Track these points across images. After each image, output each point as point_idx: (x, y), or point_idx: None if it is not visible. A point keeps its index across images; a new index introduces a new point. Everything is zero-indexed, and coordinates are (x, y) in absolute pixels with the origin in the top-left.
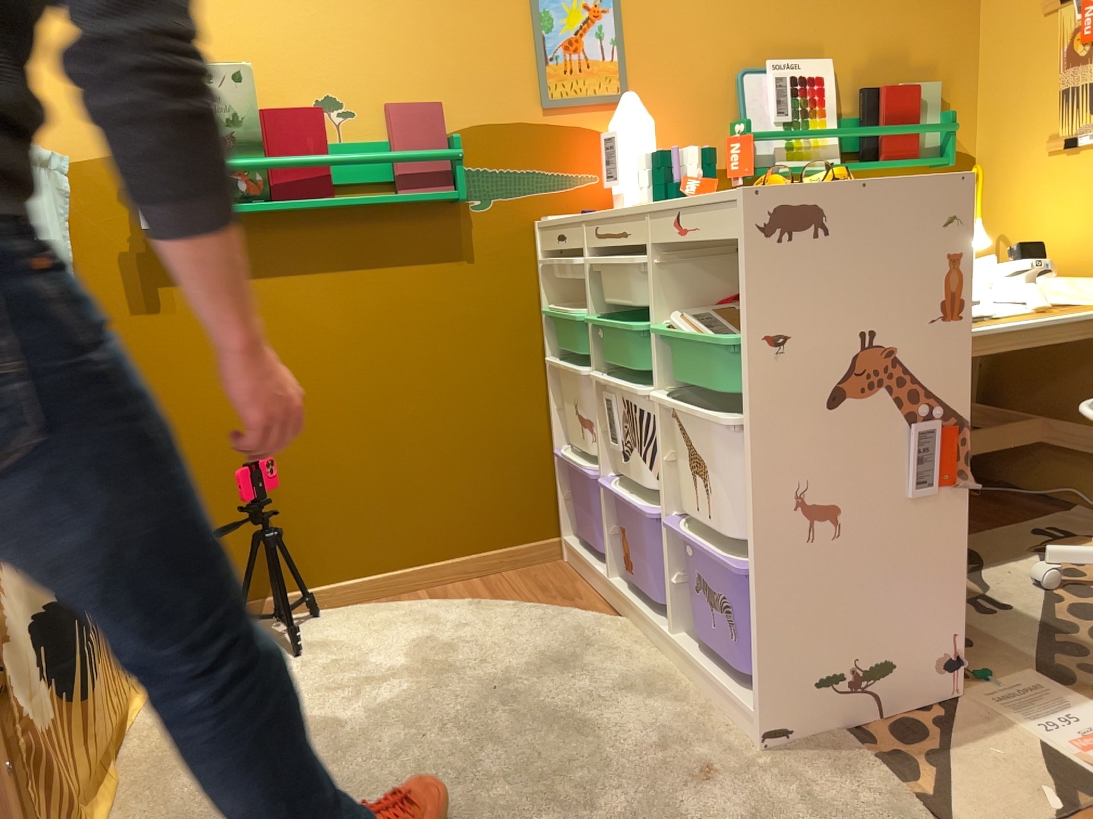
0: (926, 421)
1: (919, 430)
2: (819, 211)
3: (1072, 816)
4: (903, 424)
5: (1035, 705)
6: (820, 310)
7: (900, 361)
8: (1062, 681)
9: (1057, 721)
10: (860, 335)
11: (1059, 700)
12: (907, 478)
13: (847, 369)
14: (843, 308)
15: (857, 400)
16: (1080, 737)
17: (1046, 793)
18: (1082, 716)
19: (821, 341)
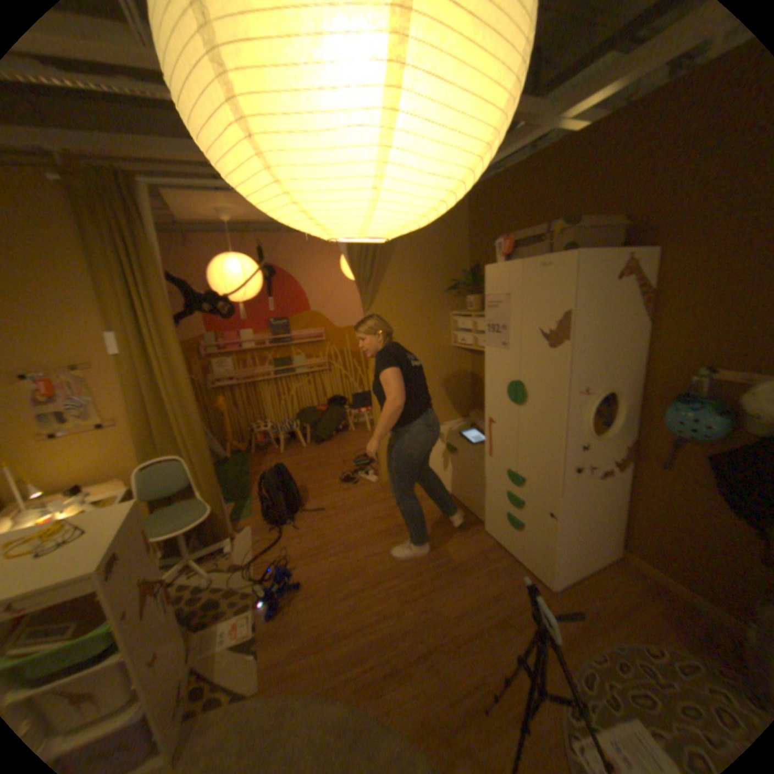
0: (156, 593)
1: (158, 598)
2: (113, 555)
3: (252, 656)
4: (152, 601)
5: (205, 643)
6: (126, 590)
7: (145, 581)
8: (200, 629)
9: (216, 640)
10: (135, 585)
11: (208, 634)
12: (159, 617)
13: (137, 601)
14: (130, 581)
15: (142, 608)
16: (226, 637)
17: (241, 659)
18: (218, 631)
19: (130, 601)
